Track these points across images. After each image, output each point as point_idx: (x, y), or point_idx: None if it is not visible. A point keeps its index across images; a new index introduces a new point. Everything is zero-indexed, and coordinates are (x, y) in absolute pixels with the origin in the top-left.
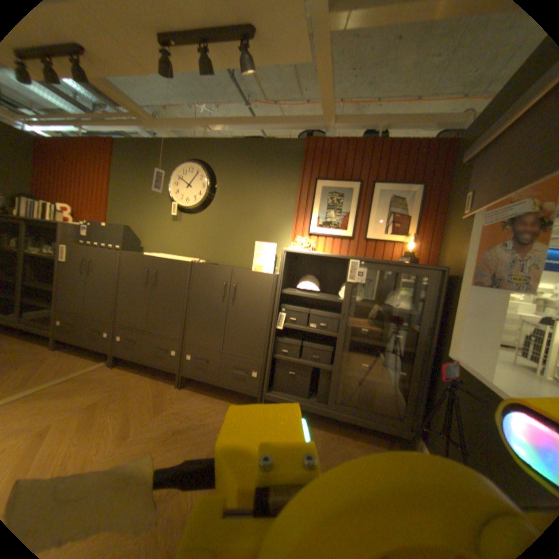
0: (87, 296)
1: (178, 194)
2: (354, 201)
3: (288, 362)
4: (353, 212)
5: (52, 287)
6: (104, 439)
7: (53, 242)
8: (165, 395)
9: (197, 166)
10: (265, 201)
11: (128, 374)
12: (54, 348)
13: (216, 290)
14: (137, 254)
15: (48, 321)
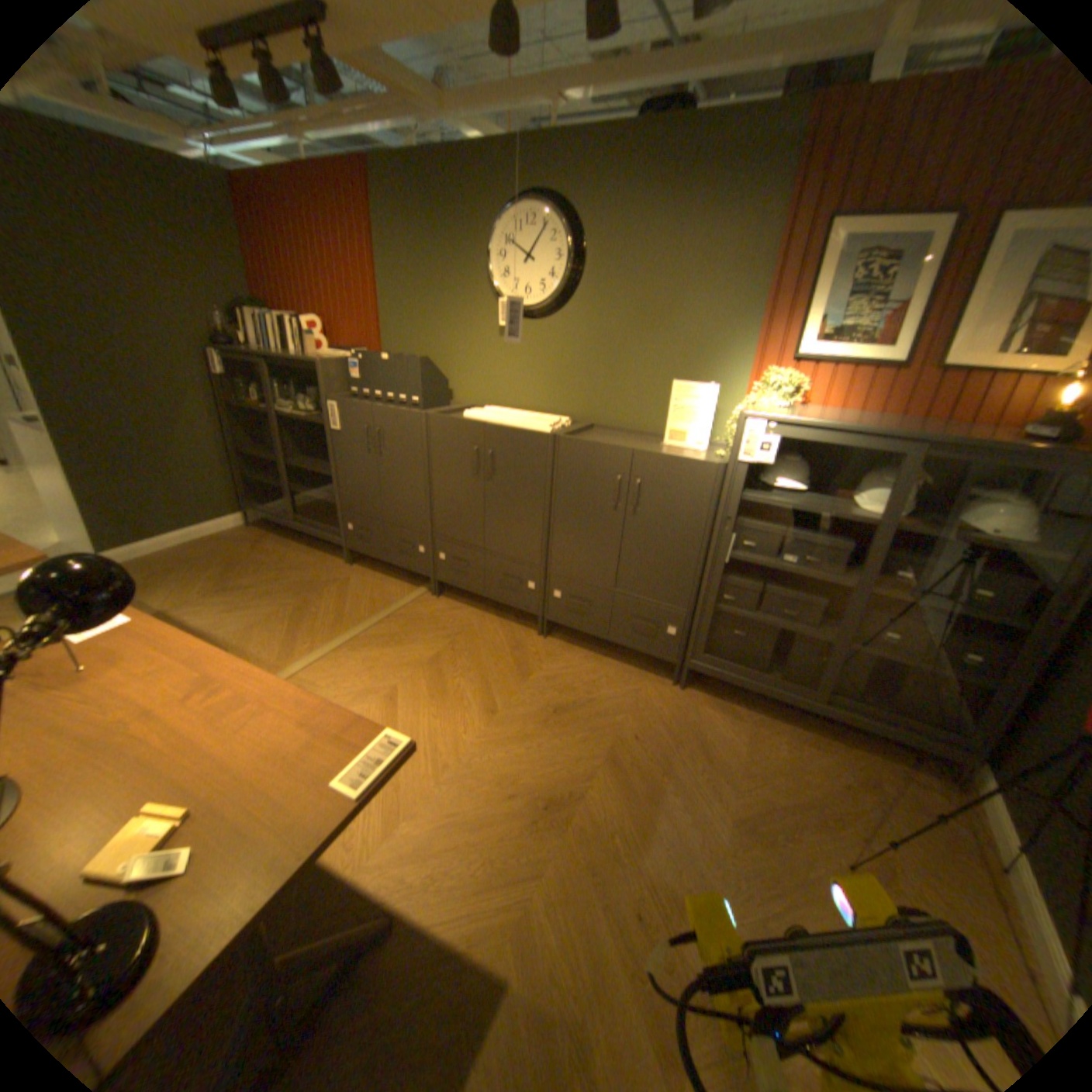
0: (384, 489)
1: (508, 280)
2: (927, 275)
3: (733, 618)
4: (918, 305)
5: (328, 471)
6: (467, 714)
7: (308, 388)
8: (526, 649)
9: (544, 211)
10: (695, 286)
11: (464, 610)
12: (350, 562)
13: (601, 490)
14: (455, 422)
15: (329, 517)
